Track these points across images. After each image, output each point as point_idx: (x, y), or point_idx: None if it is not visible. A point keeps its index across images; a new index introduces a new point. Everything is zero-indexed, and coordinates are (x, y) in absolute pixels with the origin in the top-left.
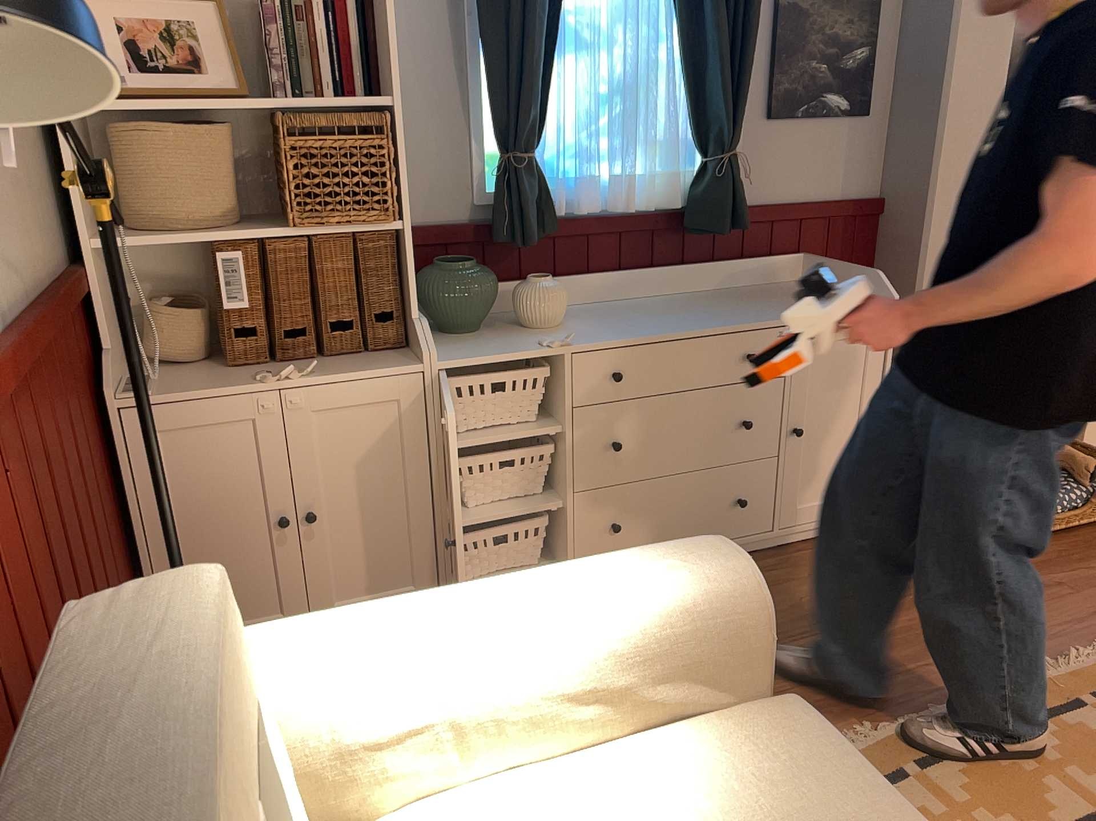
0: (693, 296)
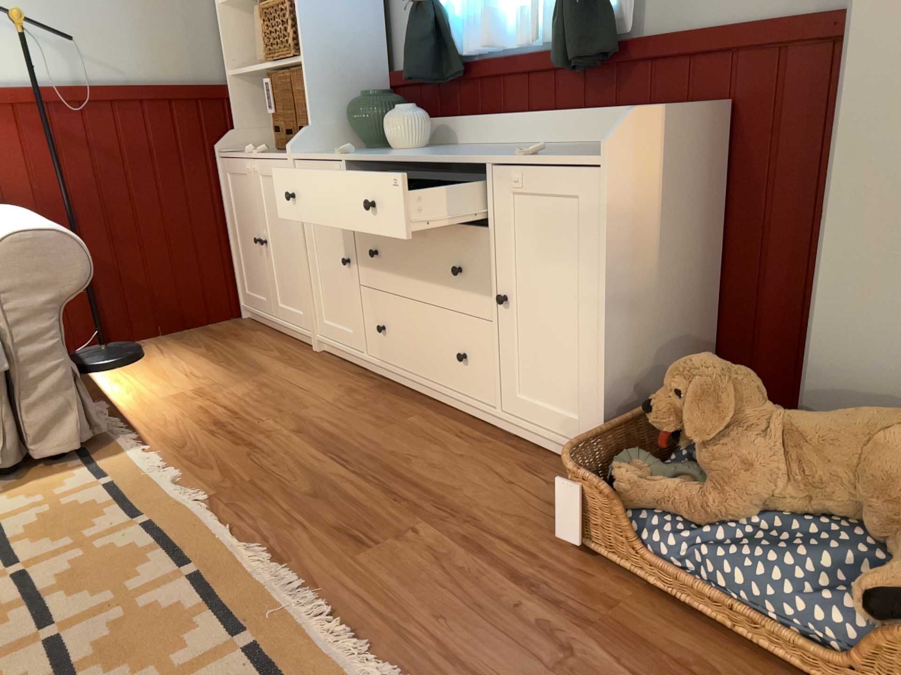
0: (559, 145)
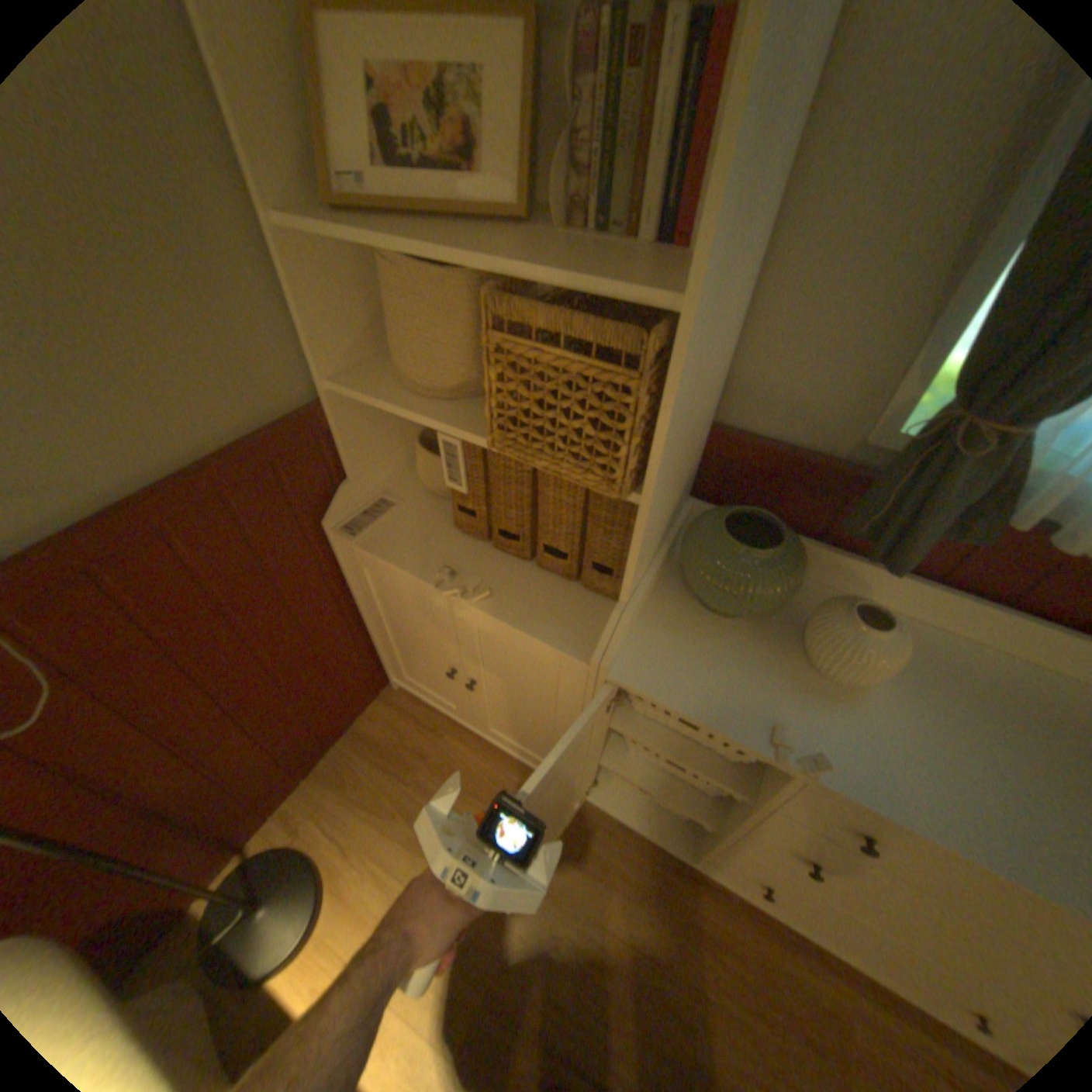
0: None
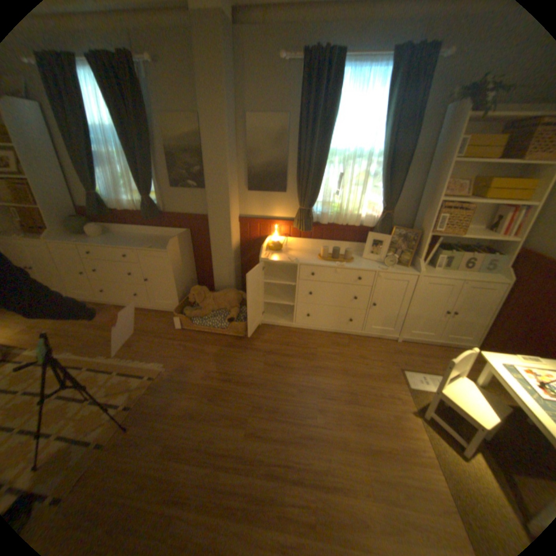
0: (148, 237)
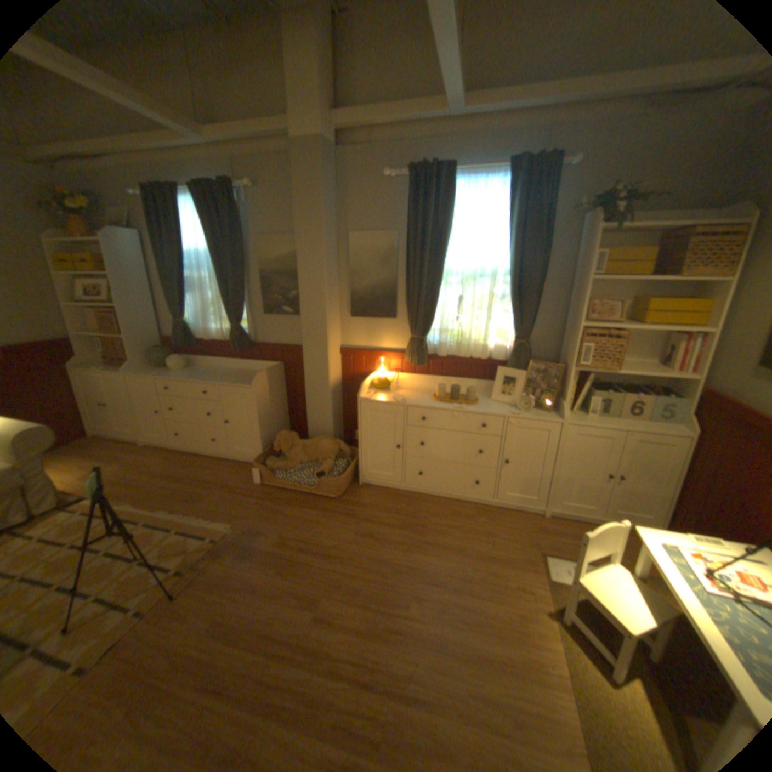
0: (236, 371)
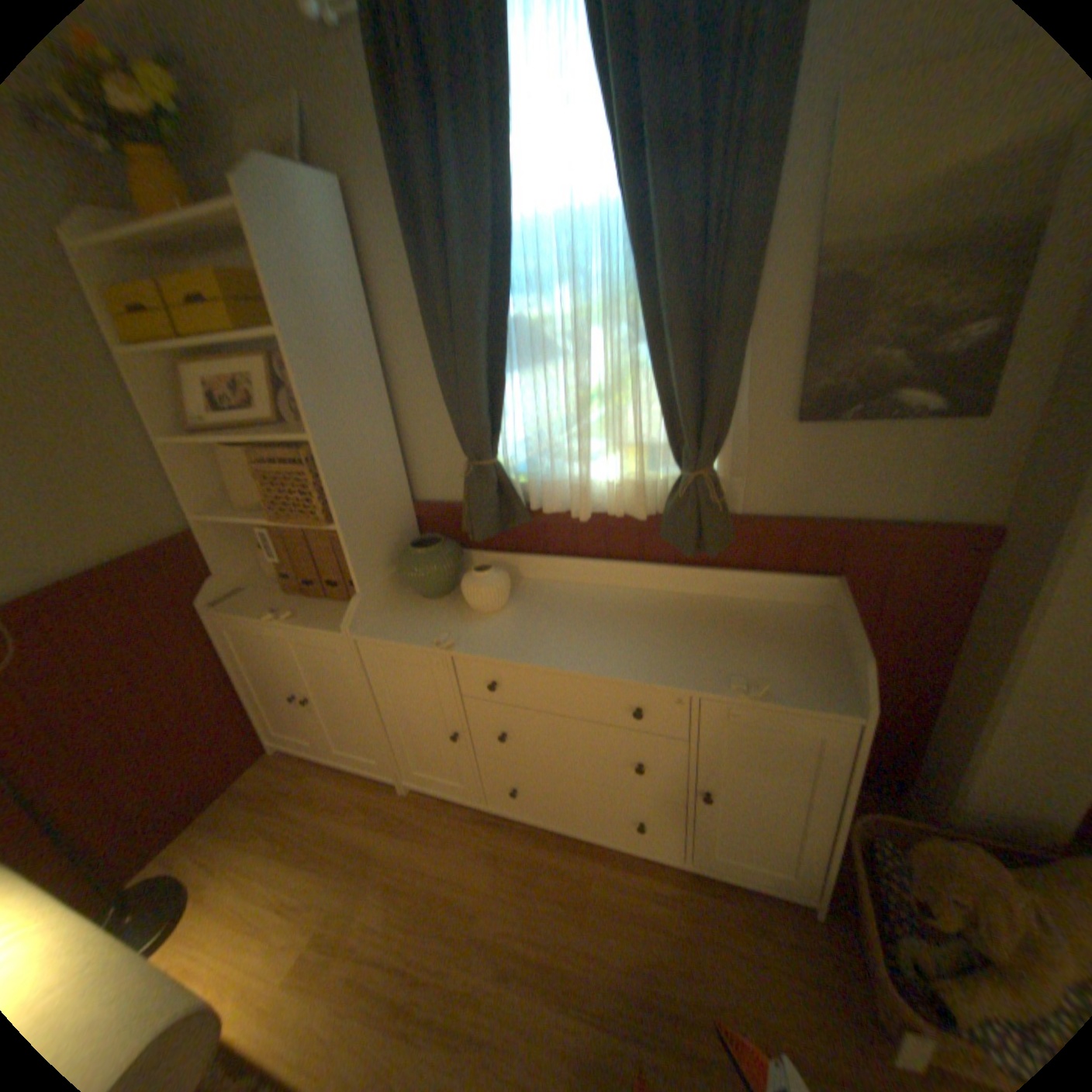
0: (671, 599)
